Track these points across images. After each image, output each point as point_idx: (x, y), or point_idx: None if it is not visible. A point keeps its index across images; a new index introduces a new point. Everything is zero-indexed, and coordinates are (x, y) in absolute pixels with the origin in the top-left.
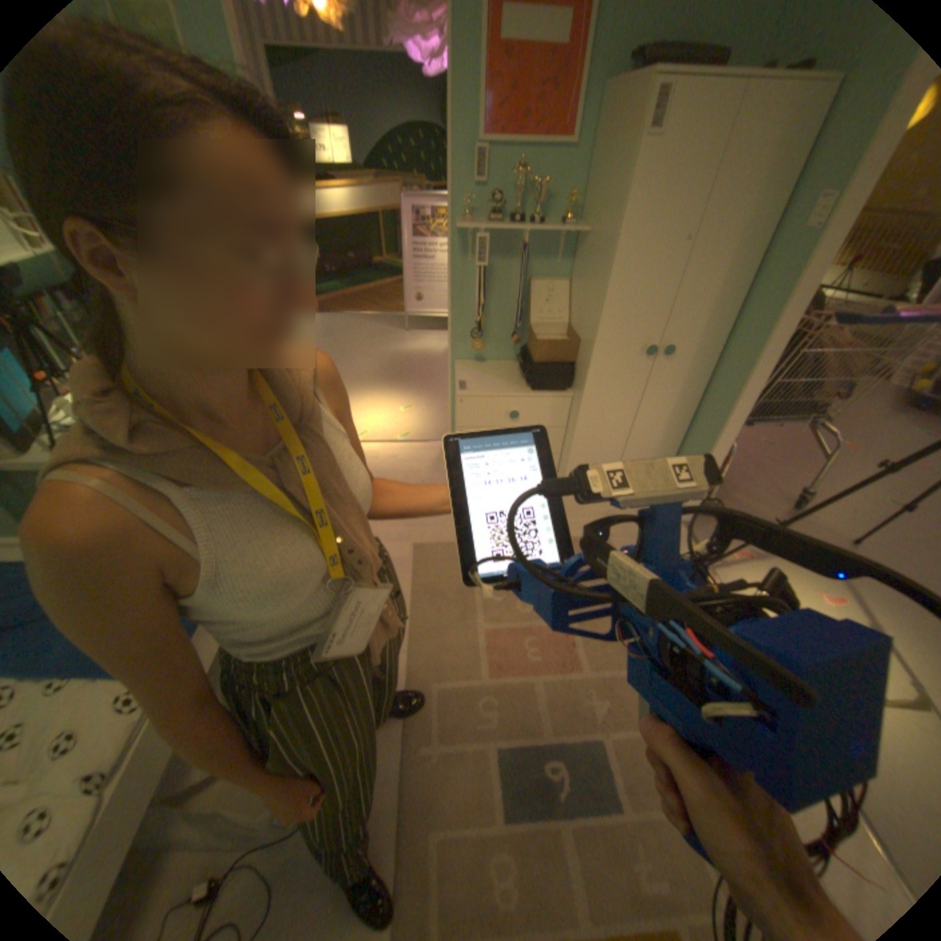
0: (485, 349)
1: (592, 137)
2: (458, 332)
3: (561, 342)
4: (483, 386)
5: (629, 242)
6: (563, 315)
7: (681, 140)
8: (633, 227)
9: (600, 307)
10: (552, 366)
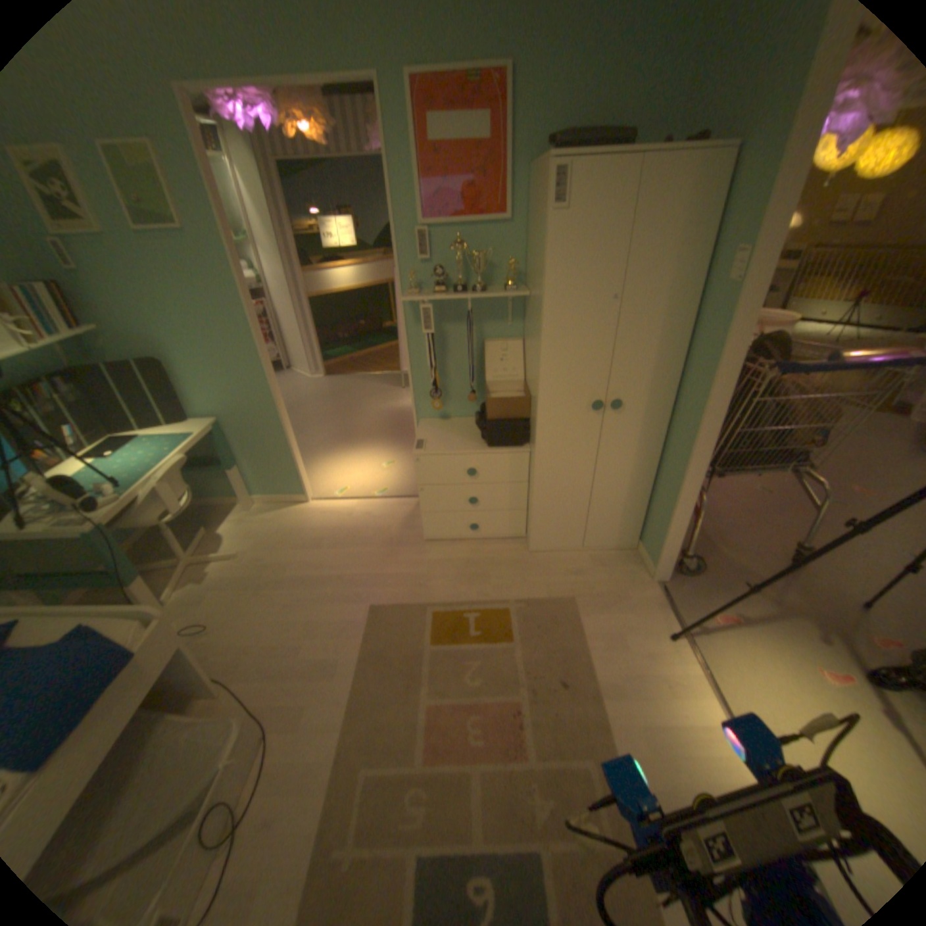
0: (449, 407)
1: (525, 212)
2: (421, 392)
3: (511, 400)
4: (441, 444)
5: (555, 305)
6: (518, 373)
7: (588, 211)
8: (556, 291)
9: (538, 367)
10: (505, 423)
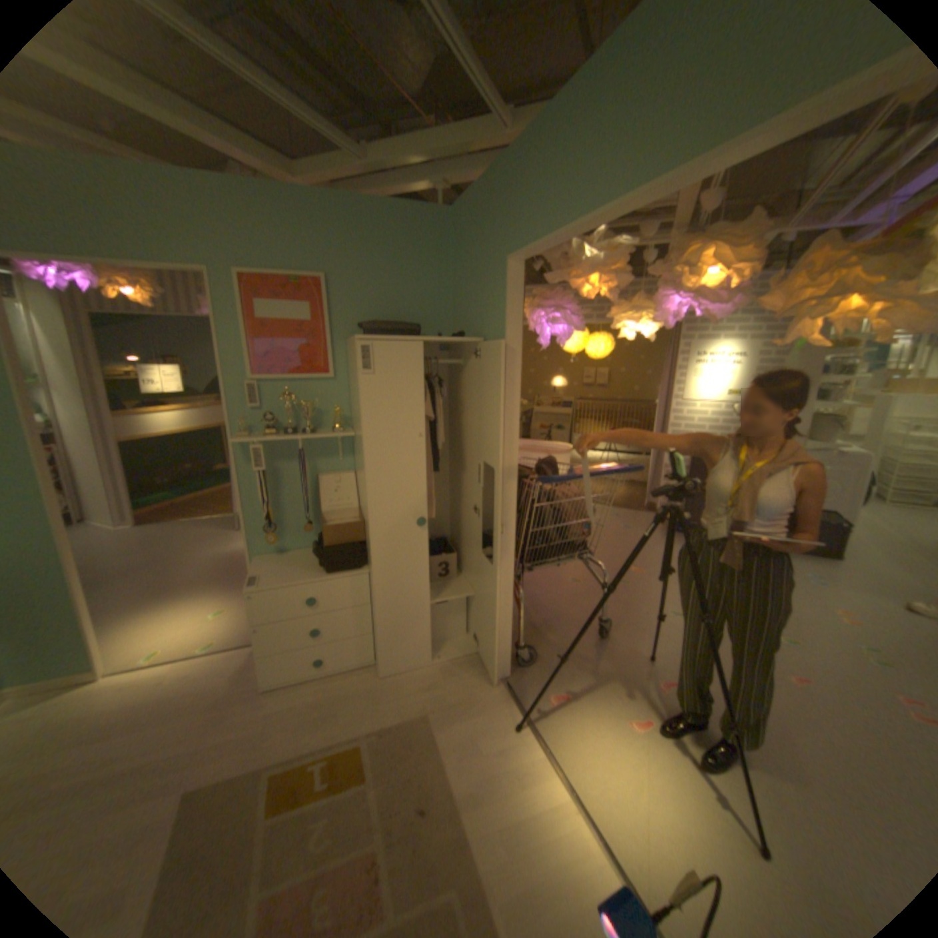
0: (286, 541)
1: (347, 373)
2: (254, 528)
3: (347, 525)
4: (276, 578)
5: (374, 443)
6: (353, 501)
7: (390, 376)
8: (373, 432)
9: (366, 493)
10: (343, 548)
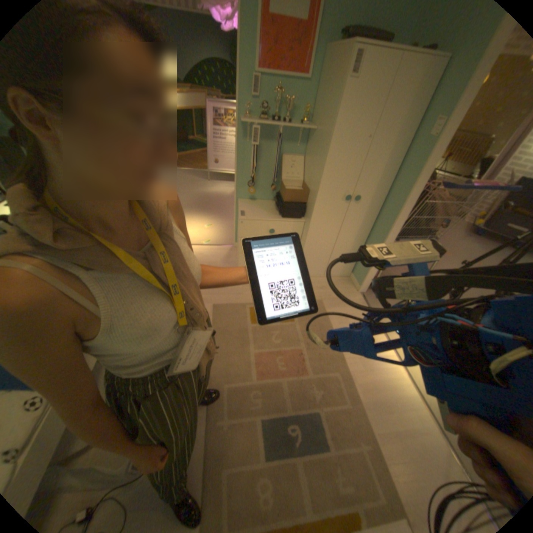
0: (255, 193)
1: (319, 75)
2: (240, 182)
3: (299, 191)
4: (254, 214)
5: (338, 136)
6: (300, 176)
7: (368, 82)
8: (341, 128)
9: (321, 172)
10: (294, 204)
